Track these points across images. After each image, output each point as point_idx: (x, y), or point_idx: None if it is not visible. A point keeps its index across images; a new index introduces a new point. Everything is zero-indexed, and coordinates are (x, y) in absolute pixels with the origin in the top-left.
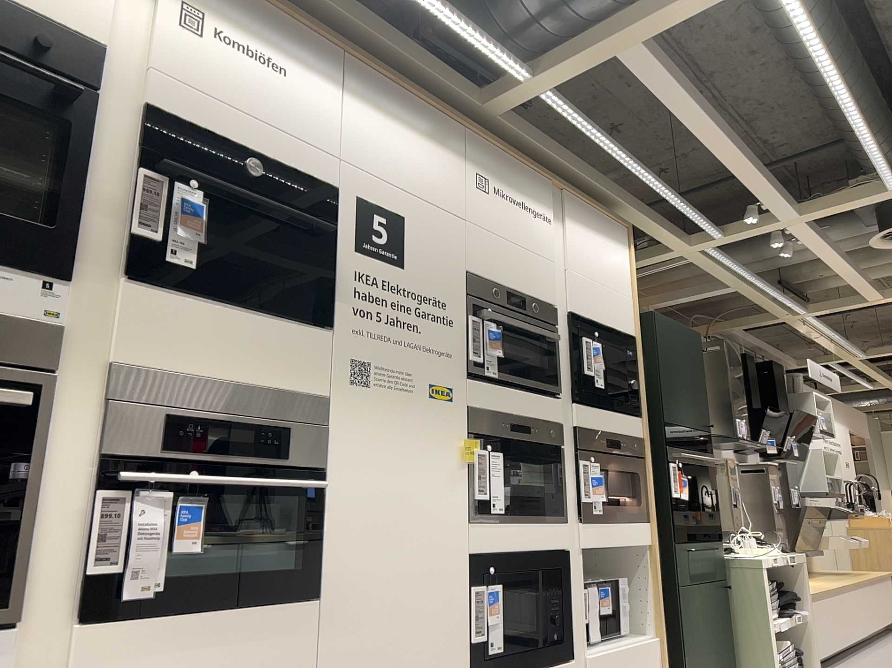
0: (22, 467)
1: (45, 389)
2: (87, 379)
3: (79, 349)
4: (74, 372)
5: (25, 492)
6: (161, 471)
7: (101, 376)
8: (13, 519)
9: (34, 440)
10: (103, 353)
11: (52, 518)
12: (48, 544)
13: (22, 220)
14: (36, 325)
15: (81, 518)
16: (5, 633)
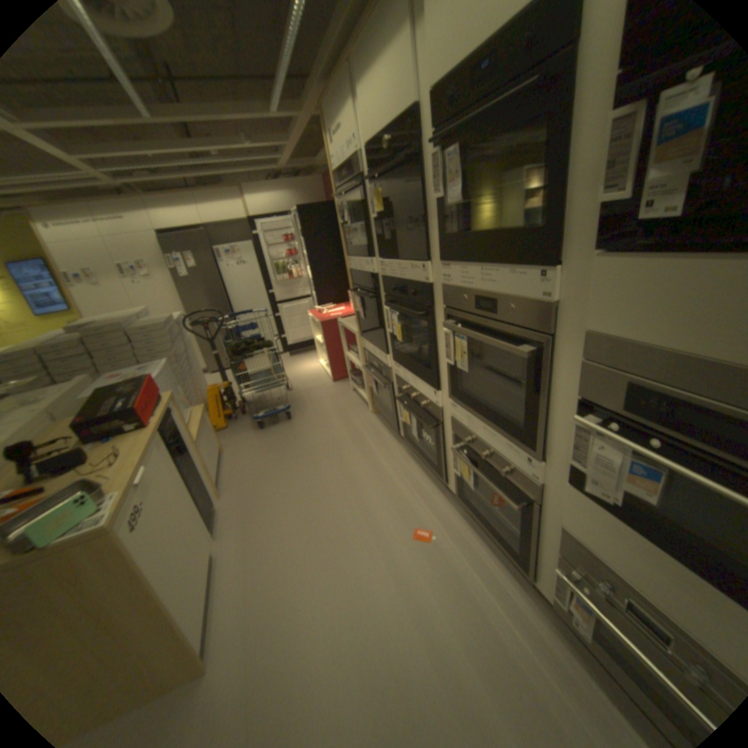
0: (538, 389)
1: (547, 345)
2: (576, 339)
3: (569, 317)
4: (568, 334)
5: (542, 401)
6: (625, 426)
7: (584, 338)
8: (536, 413)
9: (544, 375)
10: (585, 320)
11: (559, 421)
12: (558, 433)
13: (537, 221)
14: (541, 302)
15: (574, 429)
16: (540, 462)
